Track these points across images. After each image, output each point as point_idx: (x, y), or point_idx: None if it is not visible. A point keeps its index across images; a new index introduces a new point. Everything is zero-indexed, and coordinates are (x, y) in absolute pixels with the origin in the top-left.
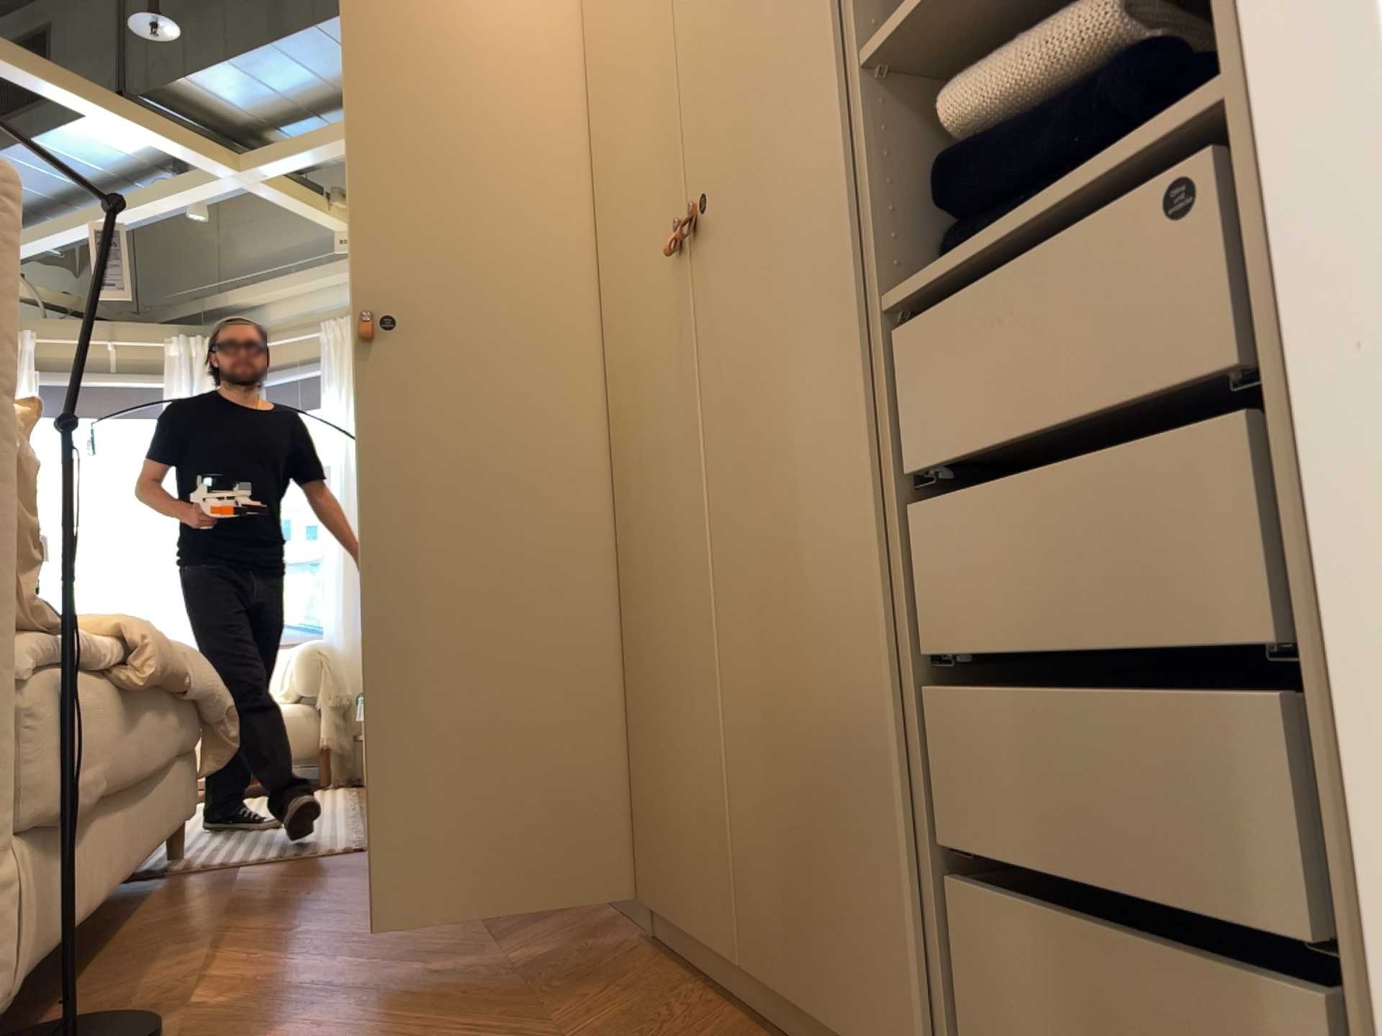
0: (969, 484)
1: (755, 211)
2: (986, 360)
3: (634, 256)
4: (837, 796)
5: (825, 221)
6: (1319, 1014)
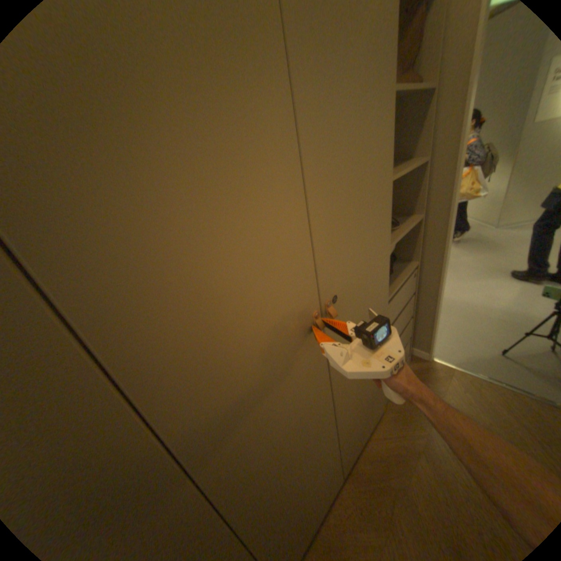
0: (397, 322)
1: (366, 290)
2: (402, 302)
3: (251, 354)
4: (377, 399)
5: (388, 287)
6: (413, 340)
